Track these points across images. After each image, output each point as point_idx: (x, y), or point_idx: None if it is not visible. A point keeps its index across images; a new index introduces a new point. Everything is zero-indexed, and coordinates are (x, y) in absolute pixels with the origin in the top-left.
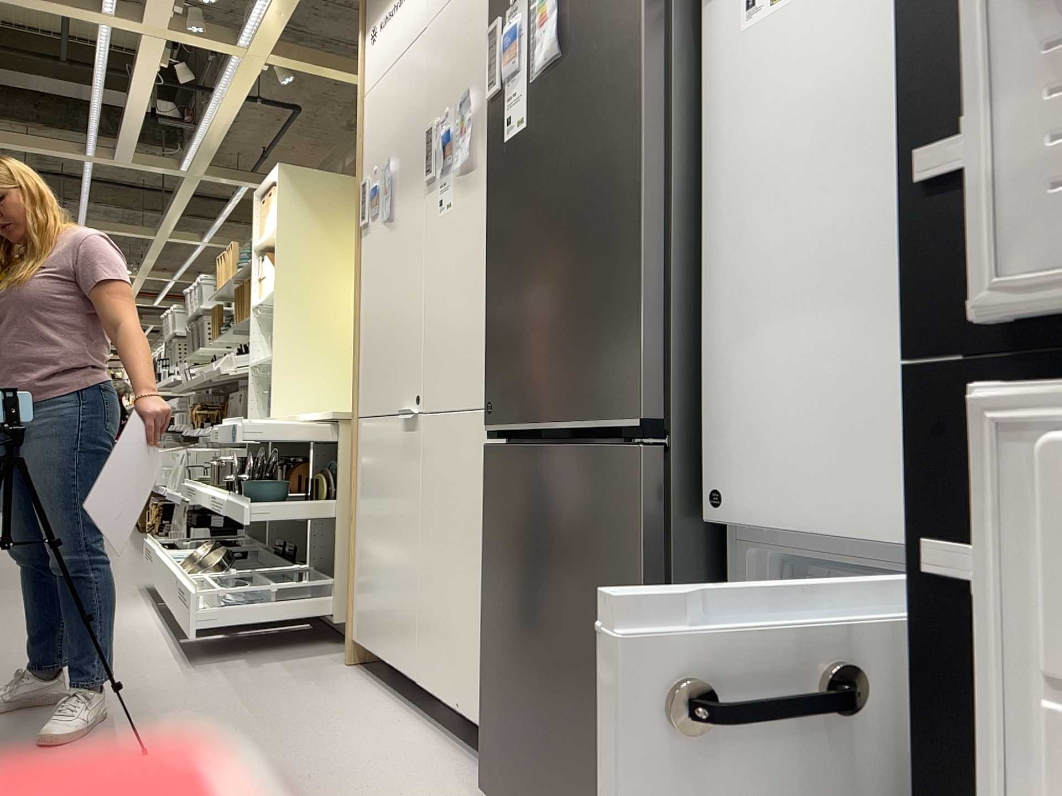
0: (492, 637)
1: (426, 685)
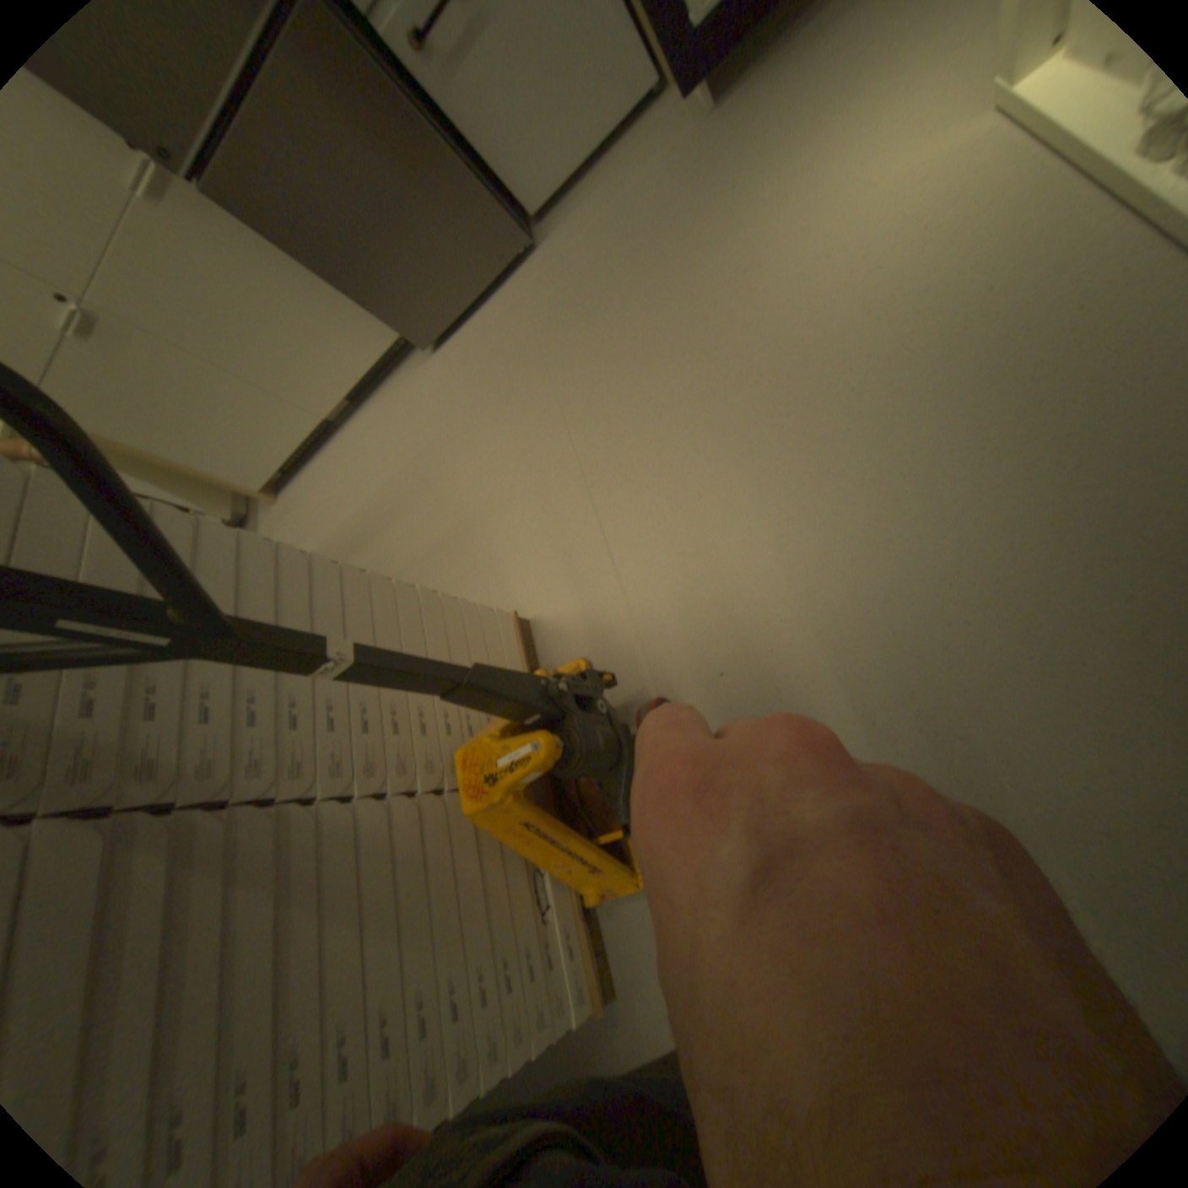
0: (348, 278)
1: (329, 408)
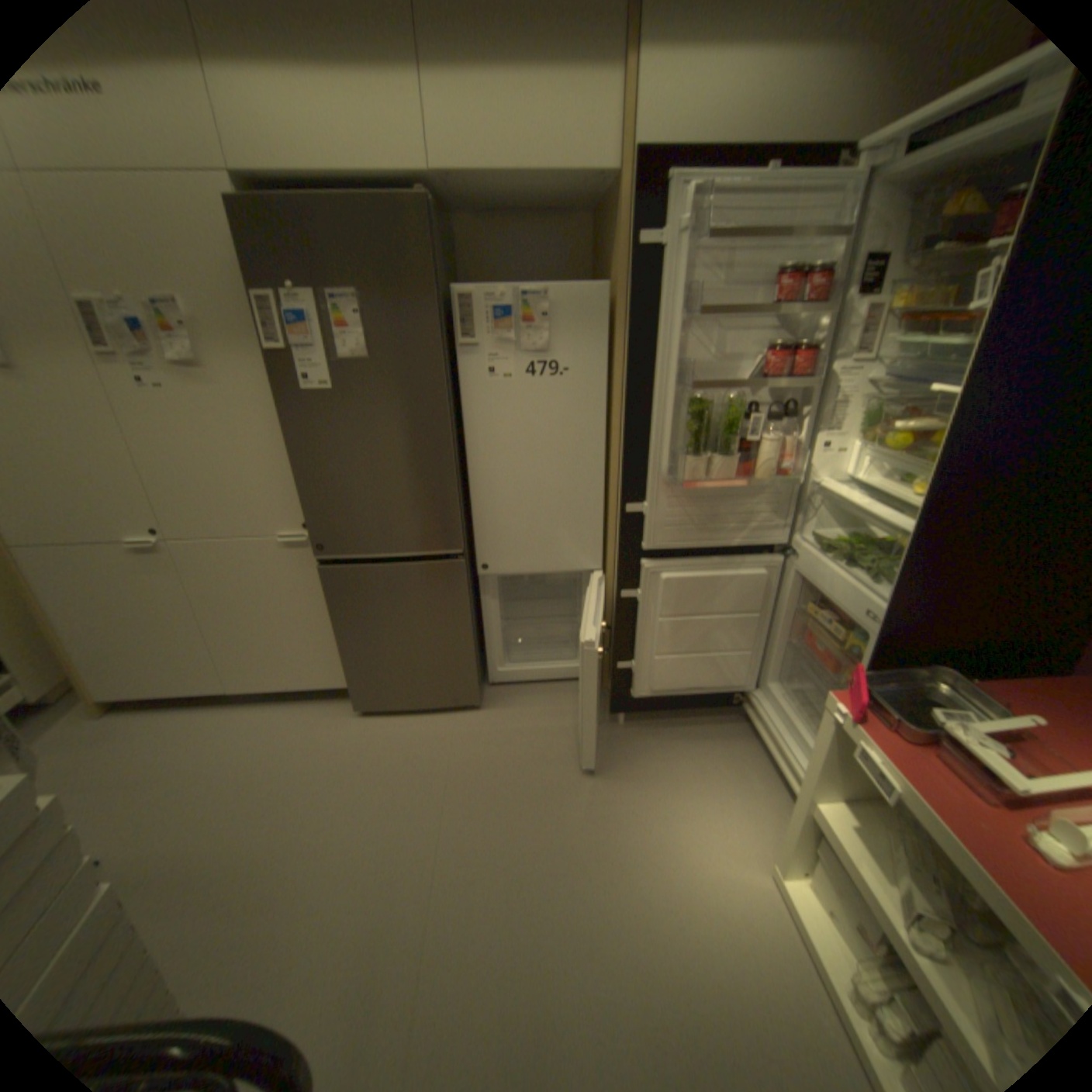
0: (351, 649)
1: (239, 690)
